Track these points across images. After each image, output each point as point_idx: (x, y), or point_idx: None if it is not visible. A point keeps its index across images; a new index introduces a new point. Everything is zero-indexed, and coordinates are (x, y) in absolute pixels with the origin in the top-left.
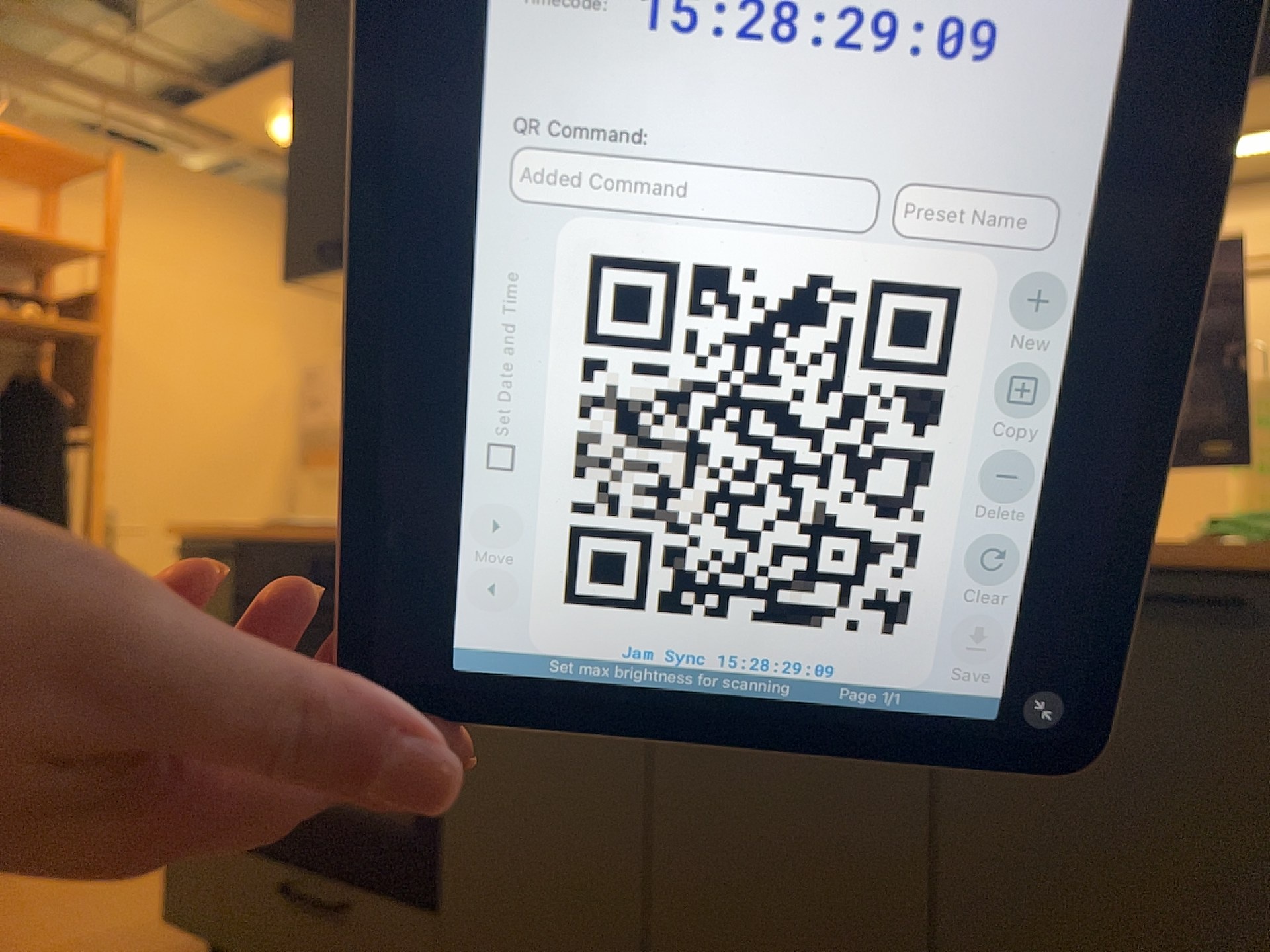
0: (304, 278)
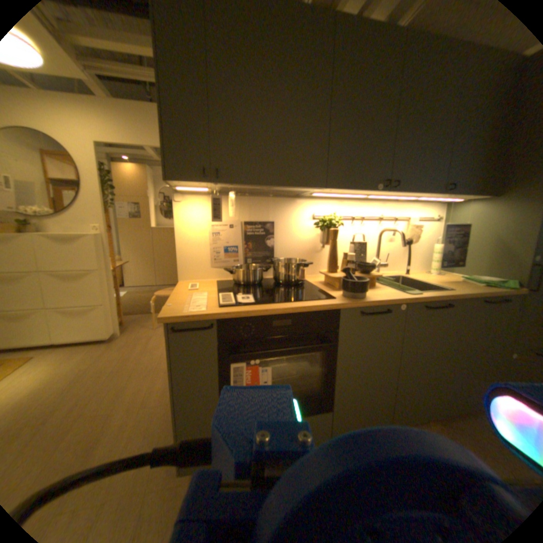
0: (178, 179)
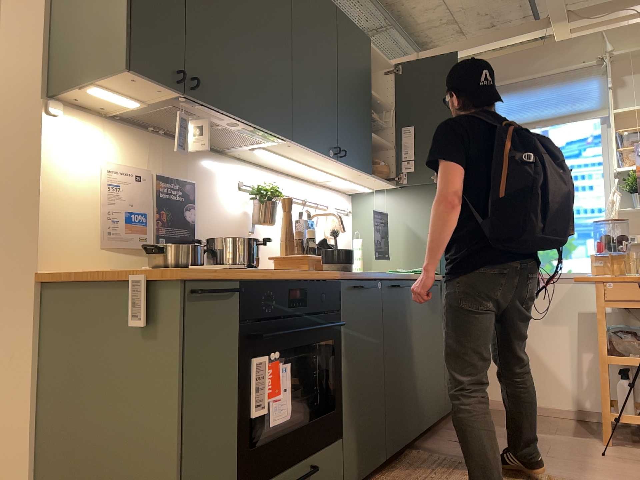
0: (144, 76)
